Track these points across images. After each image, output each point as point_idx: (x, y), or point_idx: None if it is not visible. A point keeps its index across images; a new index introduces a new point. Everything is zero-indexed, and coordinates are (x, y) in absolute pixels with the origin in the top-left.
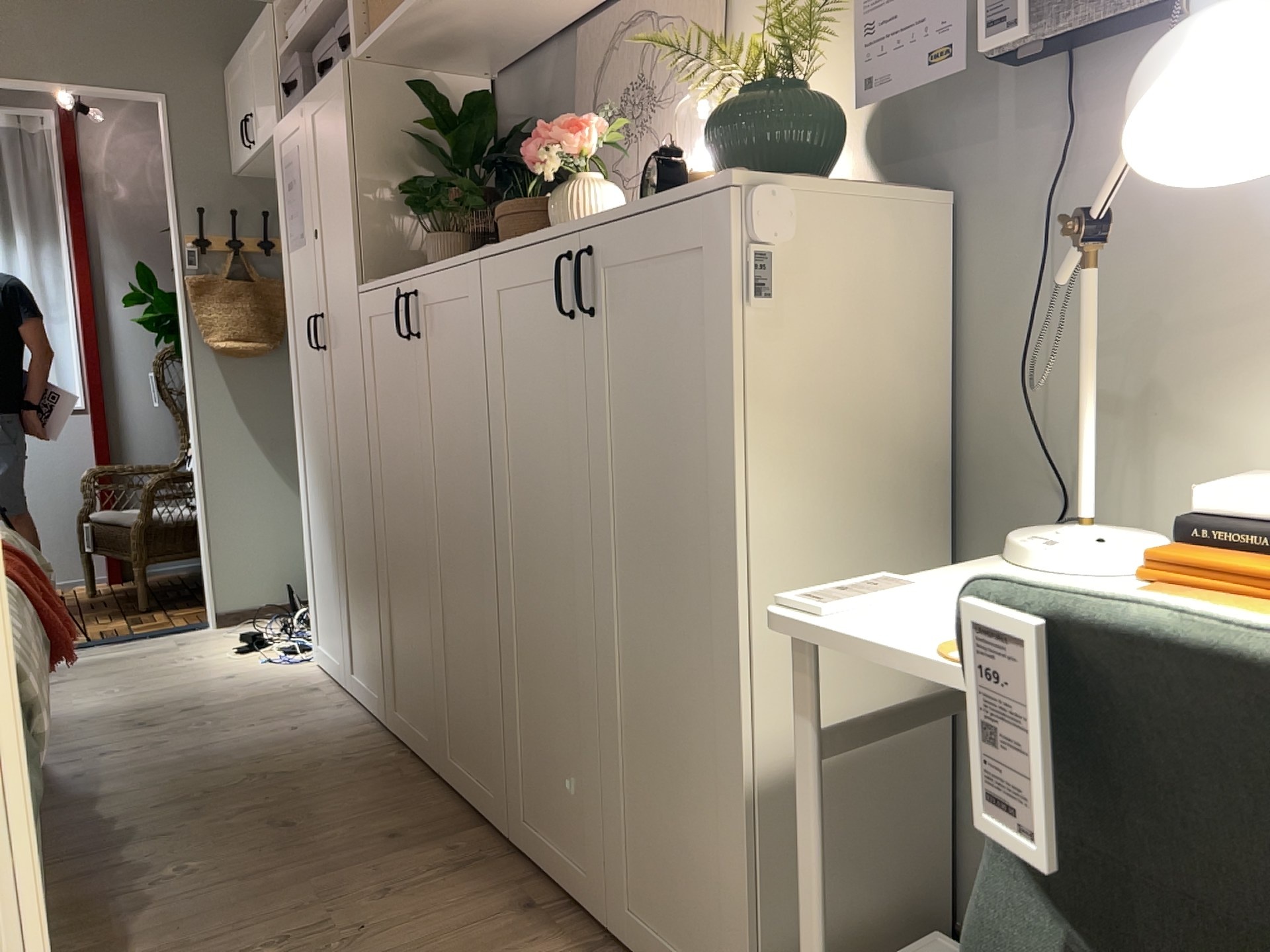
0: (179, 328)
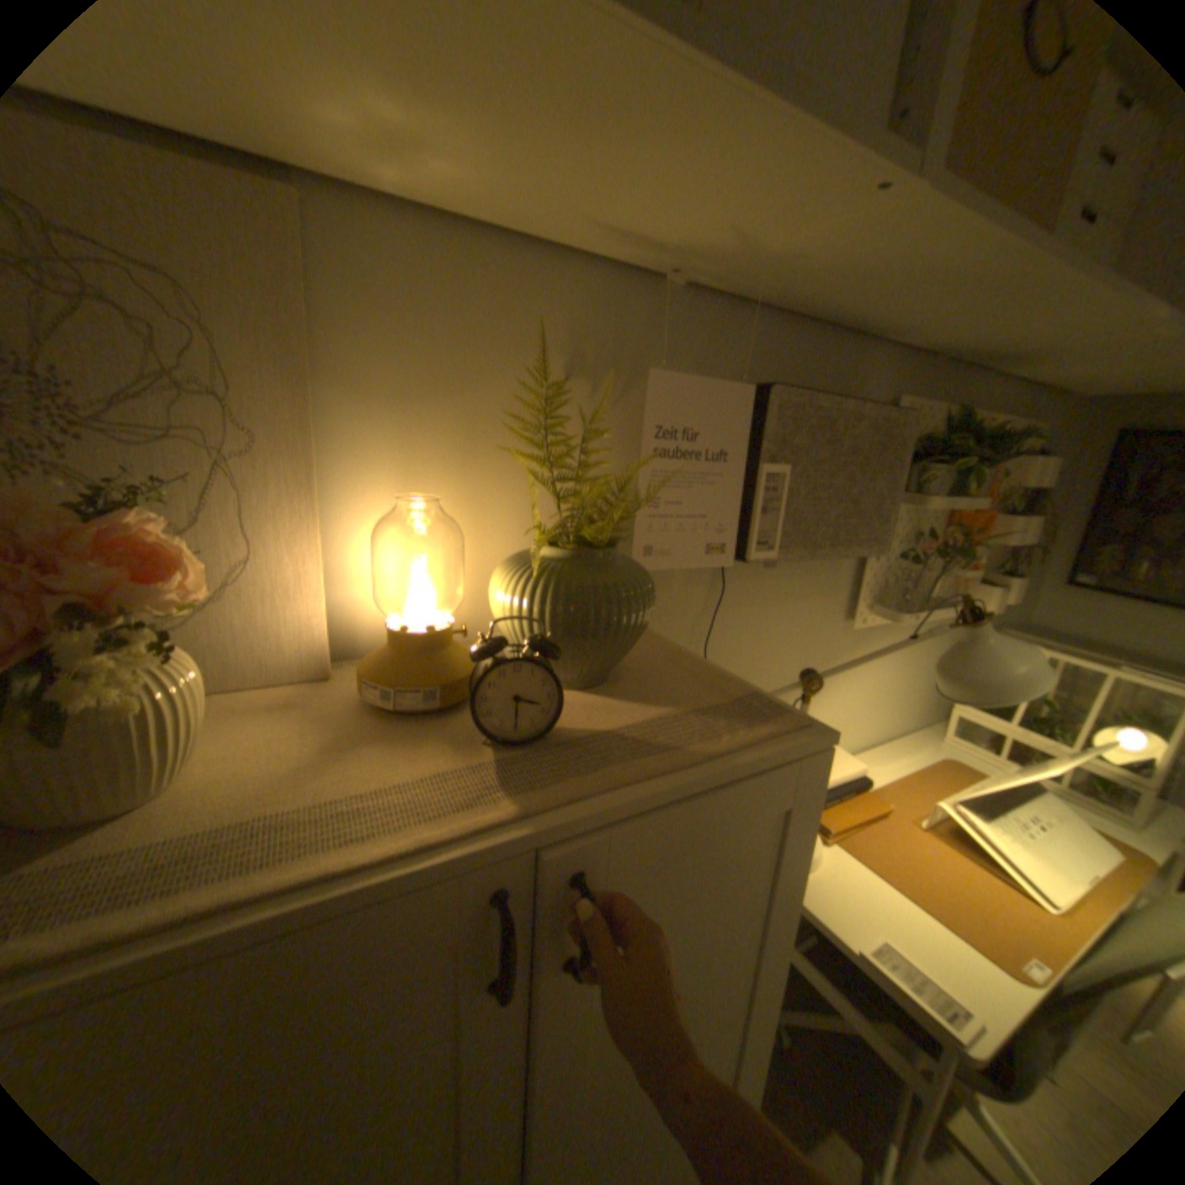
0: None
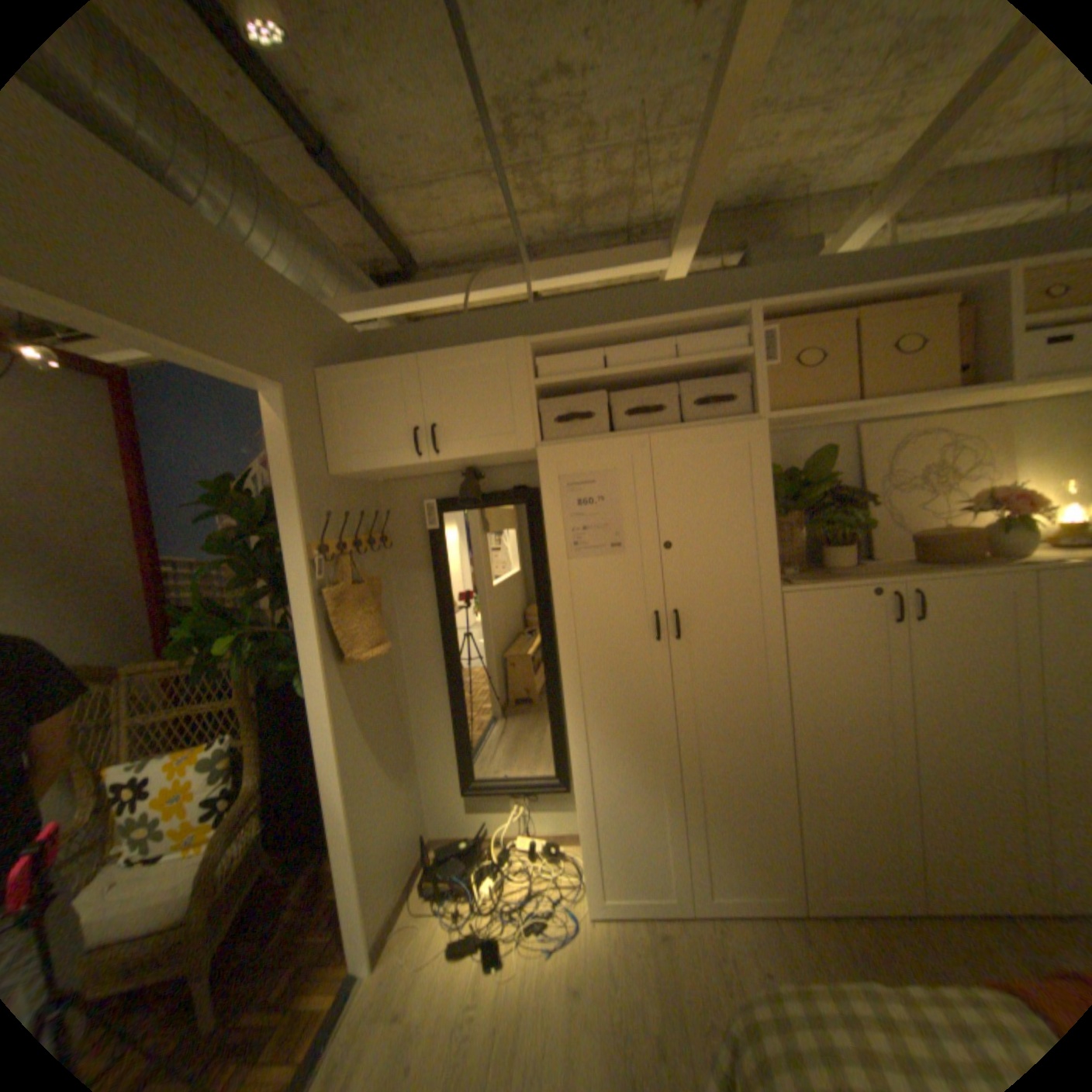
0: (298, 649)
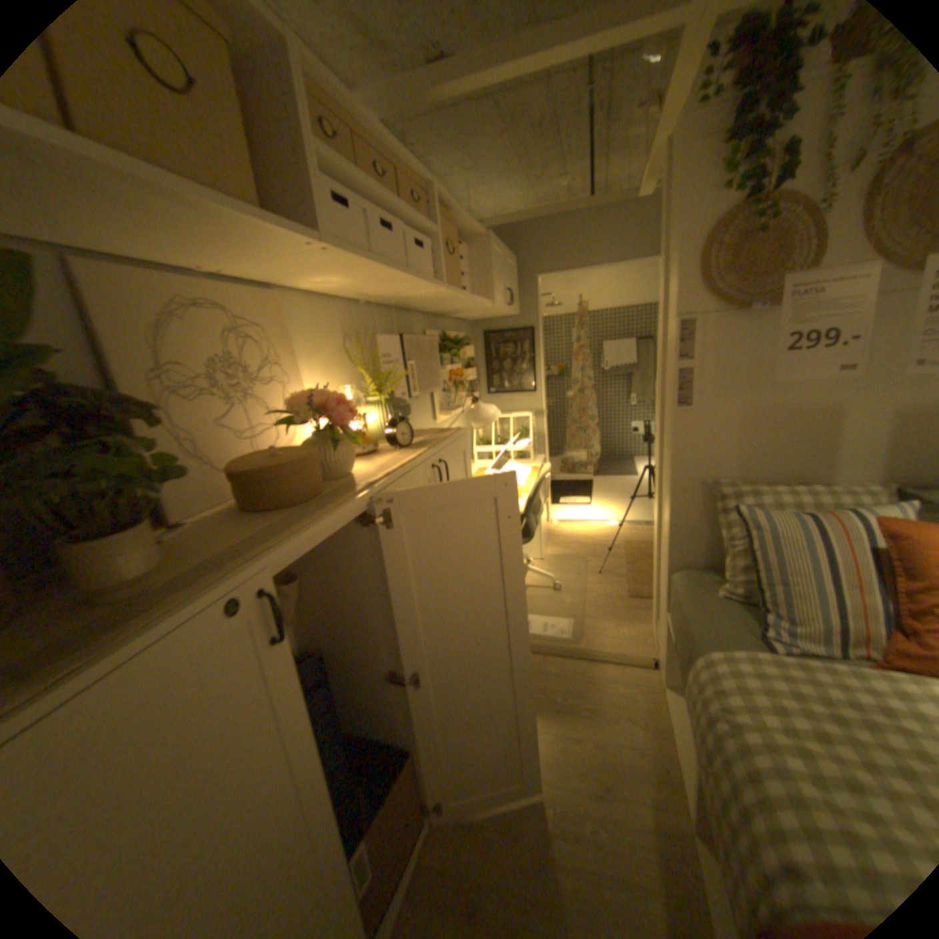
0: None
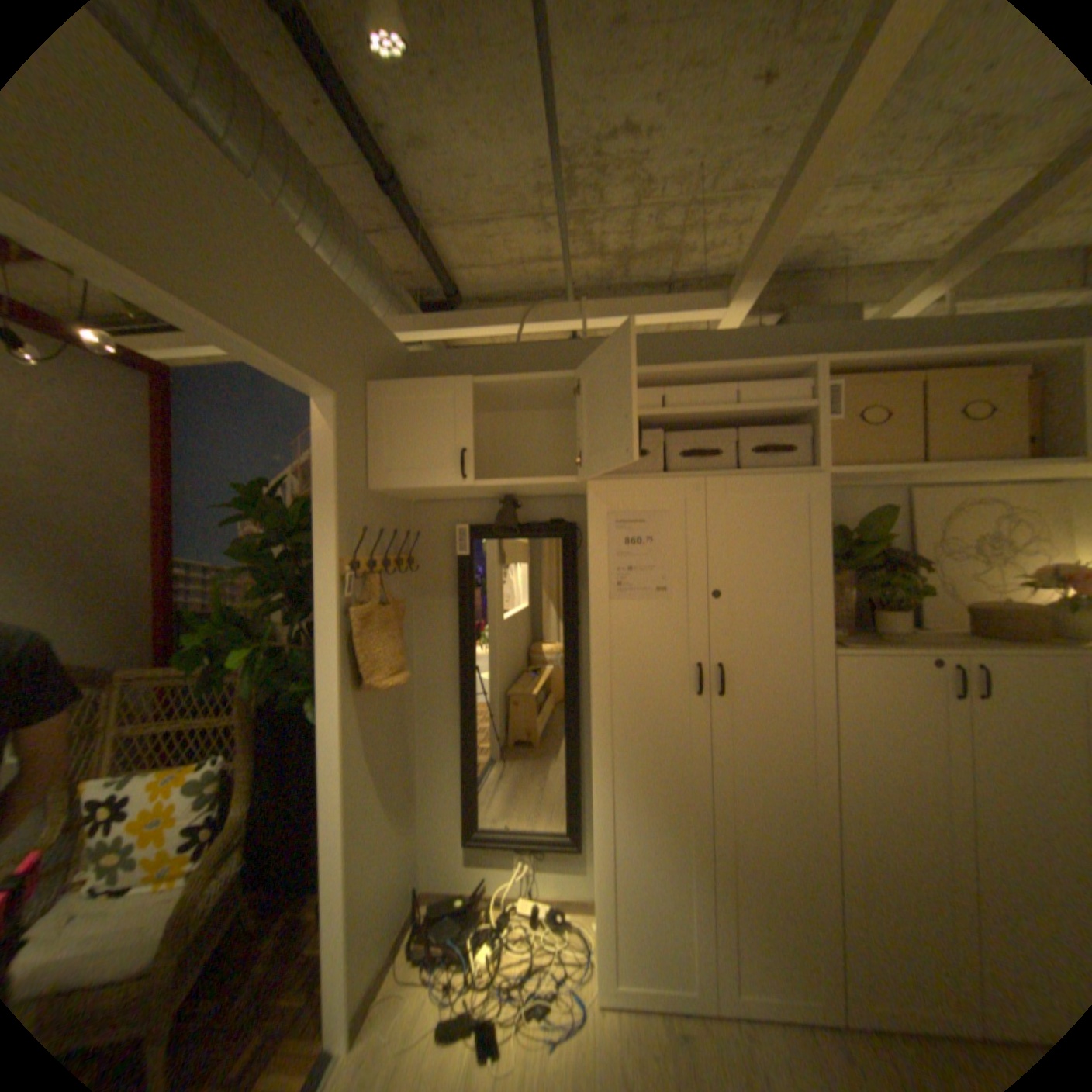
0: (316, 670)
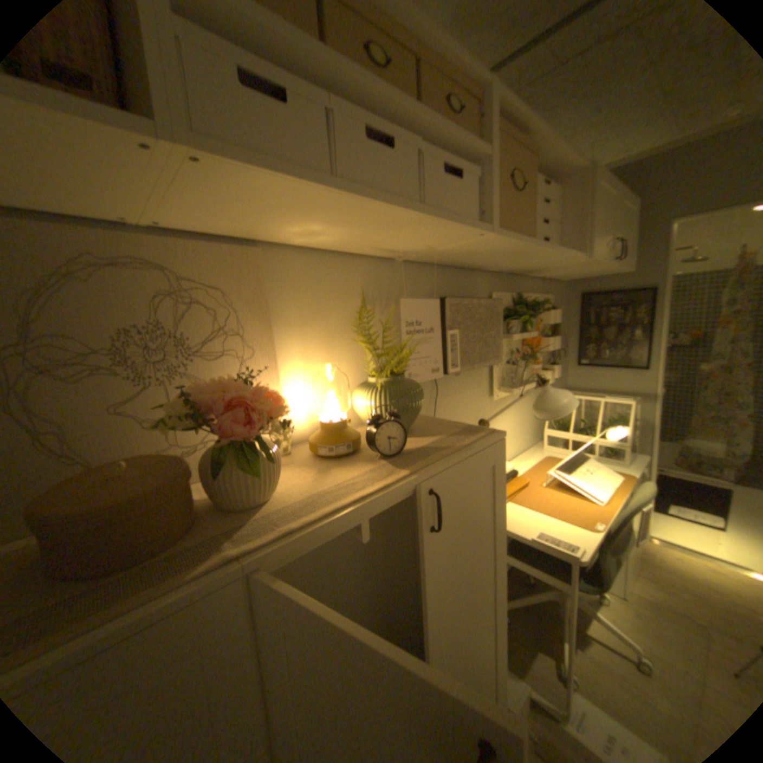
0: None
